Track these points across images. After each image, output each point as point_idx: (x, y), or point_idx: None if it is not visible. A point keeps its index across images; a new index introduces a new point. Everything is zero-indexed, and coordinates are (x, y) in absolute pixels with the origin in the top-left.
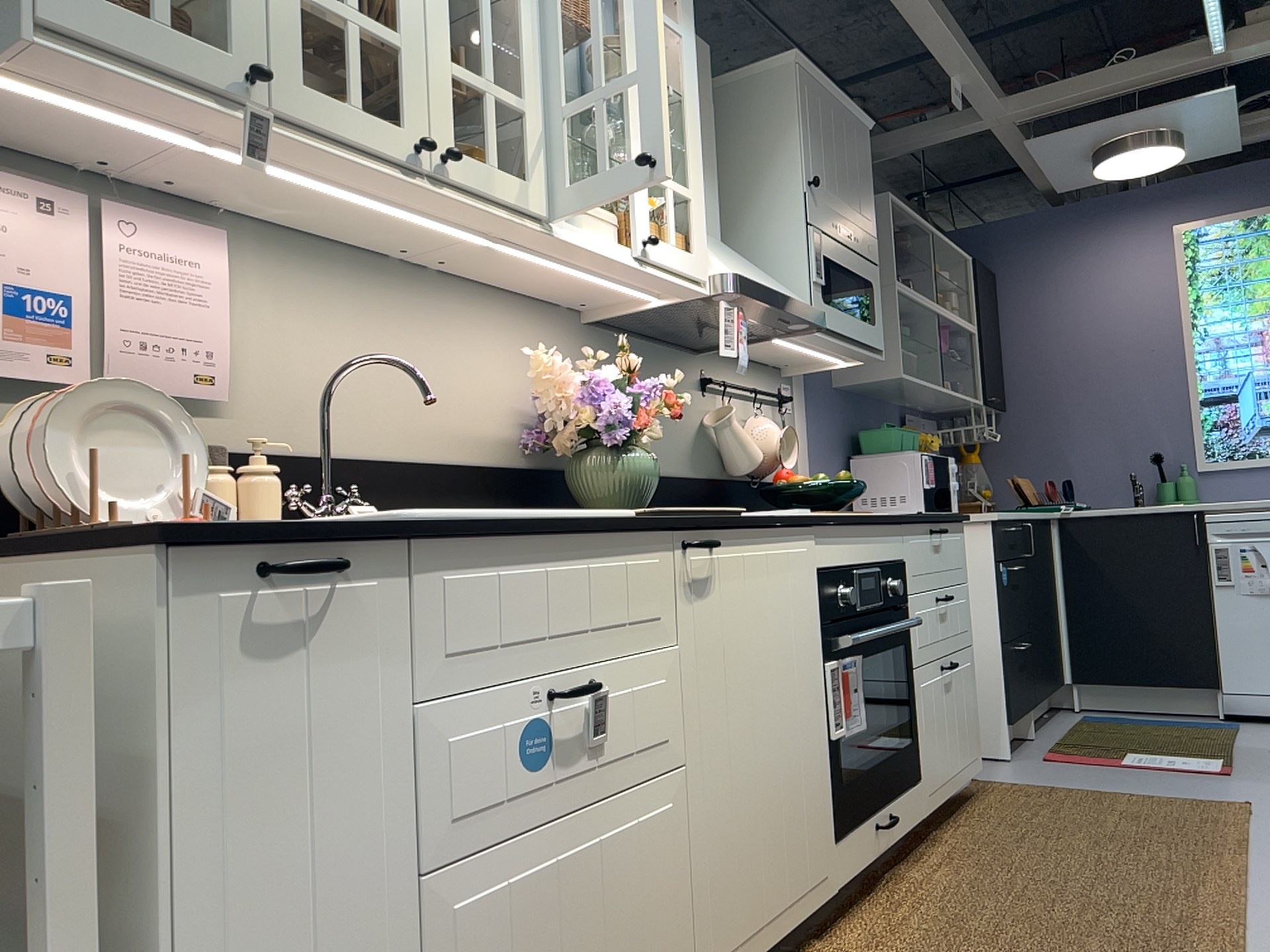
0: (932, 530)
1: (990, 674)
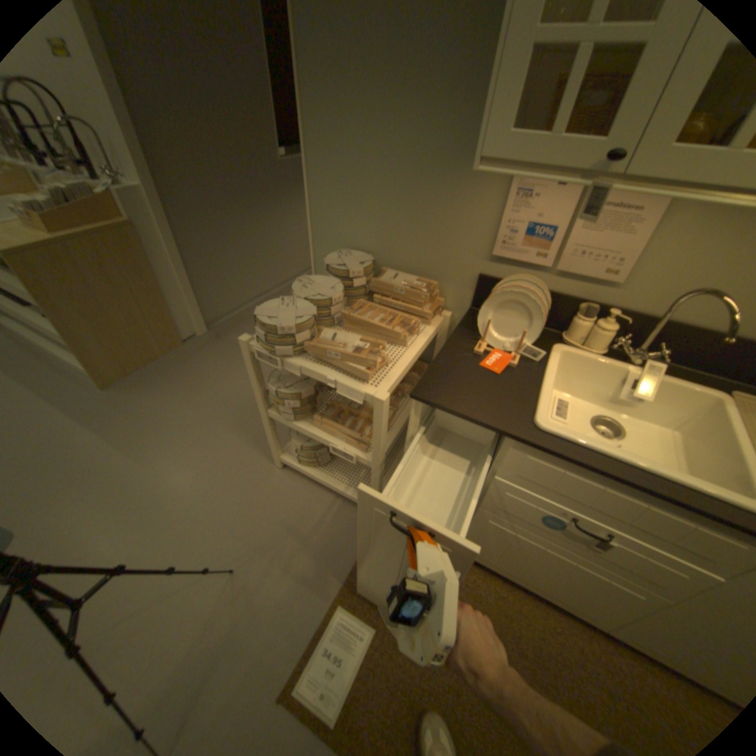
0: None
1: None
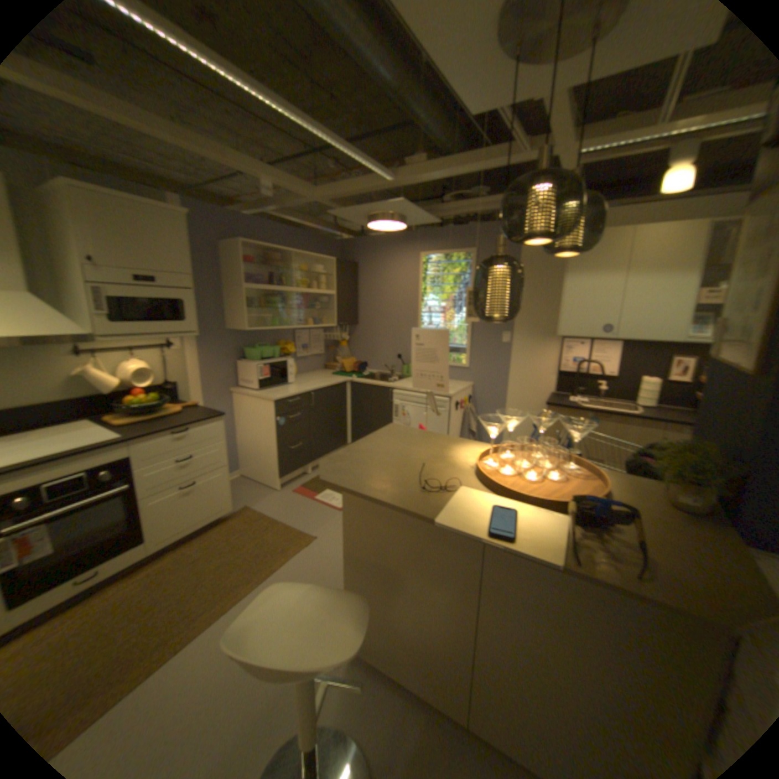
0: (174, 432)
1: (275, 459)
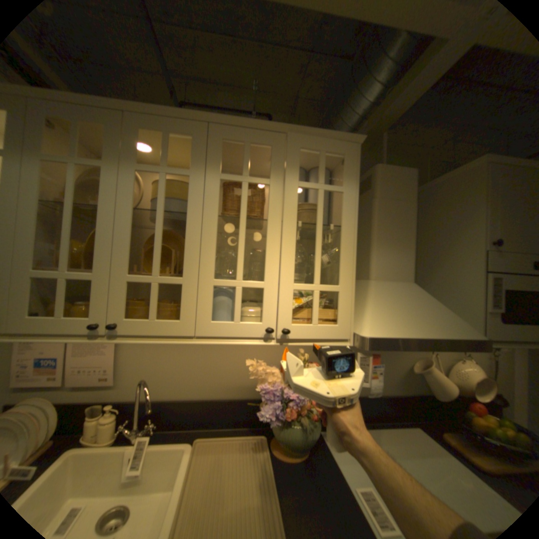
0: None
1: None
